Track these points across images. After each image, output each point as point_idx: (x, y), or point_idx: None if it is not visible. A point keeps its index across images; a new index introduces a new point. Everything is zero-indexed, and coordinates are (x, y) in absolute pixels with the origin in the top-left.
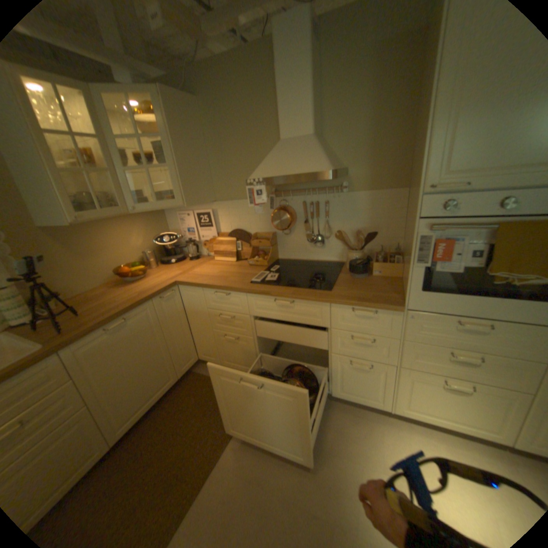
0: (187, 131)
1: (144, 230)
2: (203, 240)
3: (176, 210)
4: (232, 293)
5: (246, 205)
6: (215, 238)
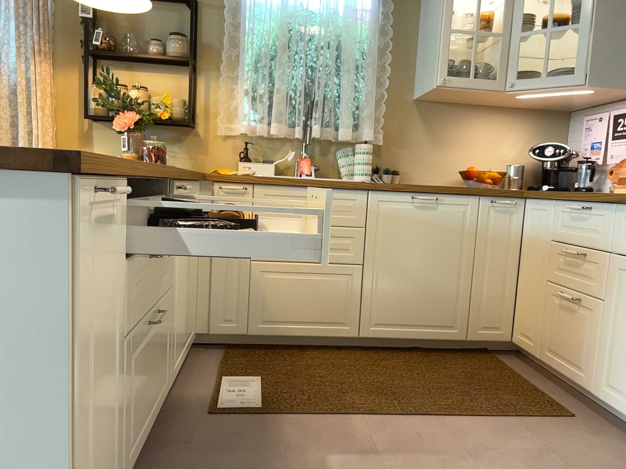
0: None
1: (526, 139)
2: (614, 165)
3: (588, 115)
4: (595, 208)
5: None
6: None
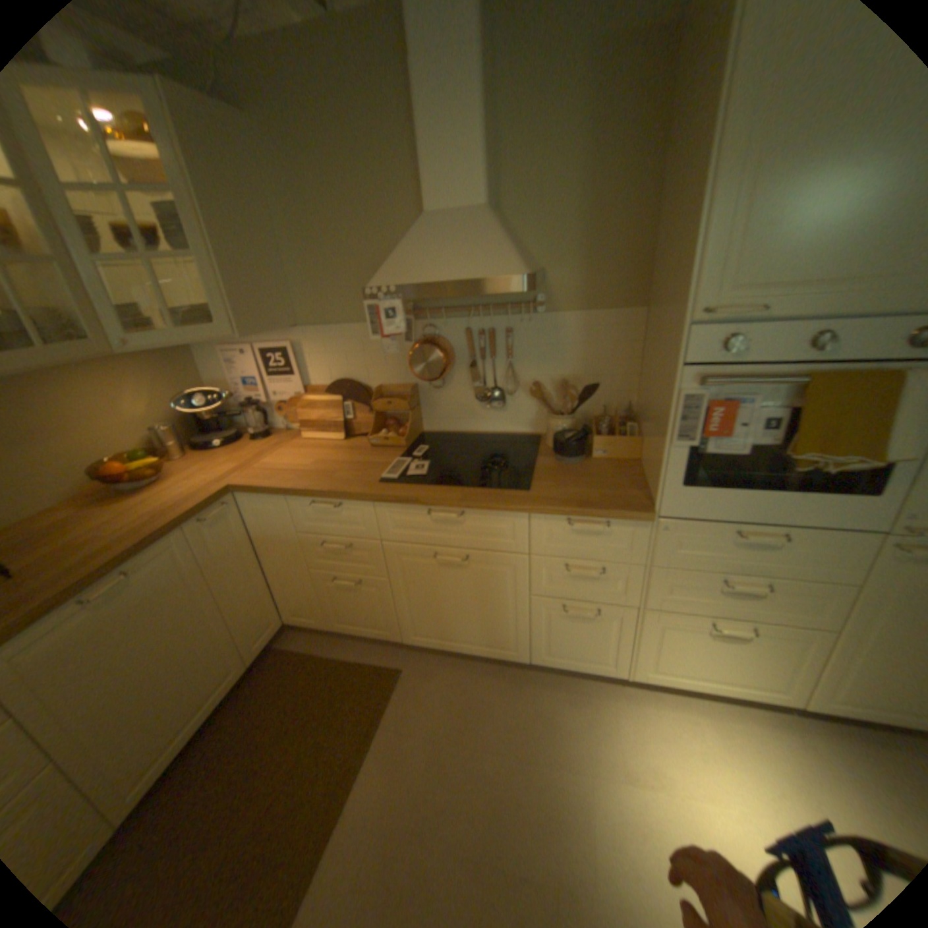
0: (231, 185)
1: (150, 384)
2: (276, 399)
3: (216, 341)
4: (346, 503)
5: (358, 333)
6: (300, 395)
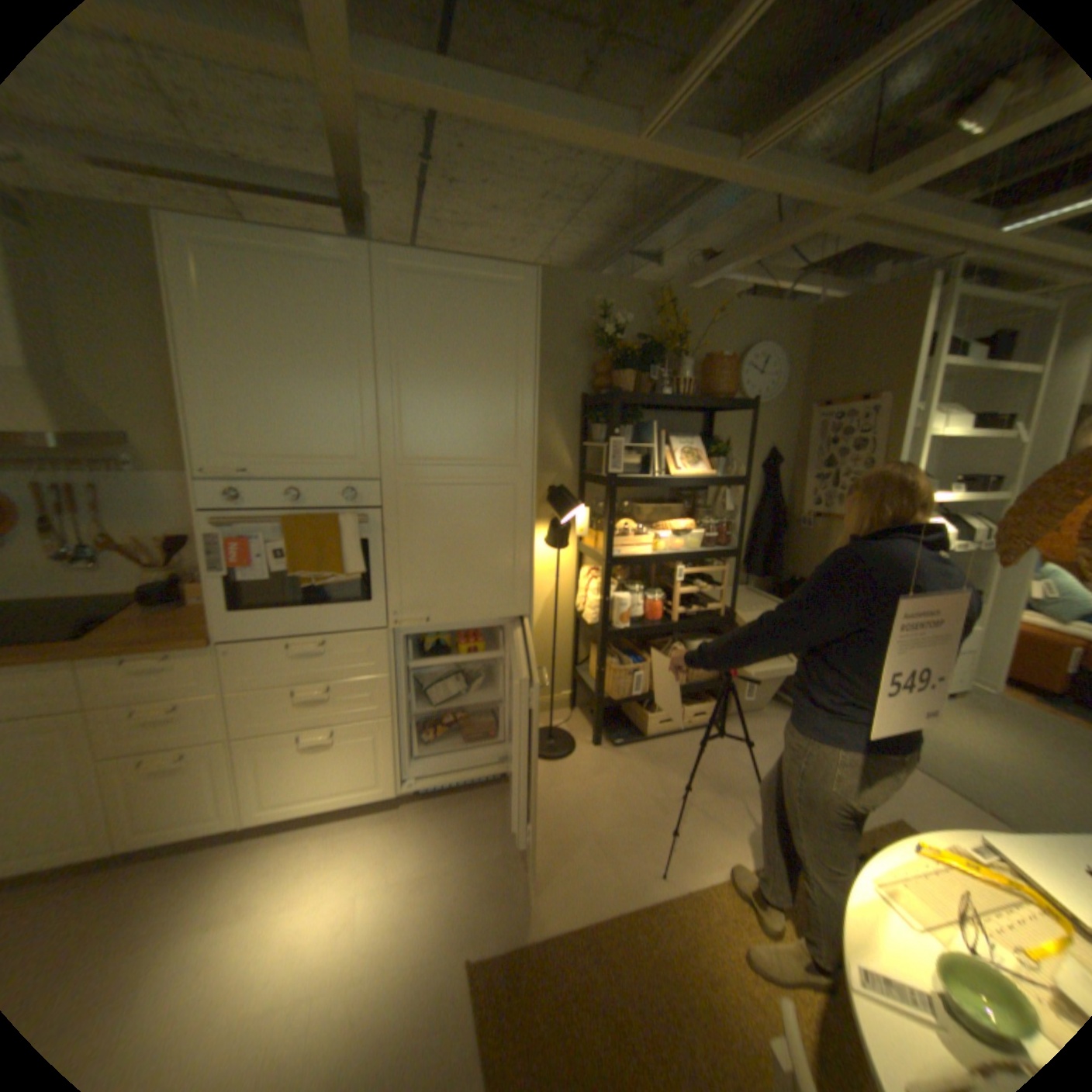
0: None
1: None
2: None
3: None
4: None
5: None
6: None
